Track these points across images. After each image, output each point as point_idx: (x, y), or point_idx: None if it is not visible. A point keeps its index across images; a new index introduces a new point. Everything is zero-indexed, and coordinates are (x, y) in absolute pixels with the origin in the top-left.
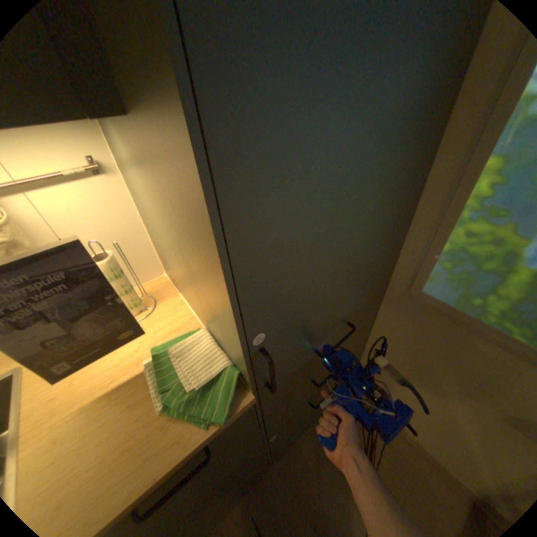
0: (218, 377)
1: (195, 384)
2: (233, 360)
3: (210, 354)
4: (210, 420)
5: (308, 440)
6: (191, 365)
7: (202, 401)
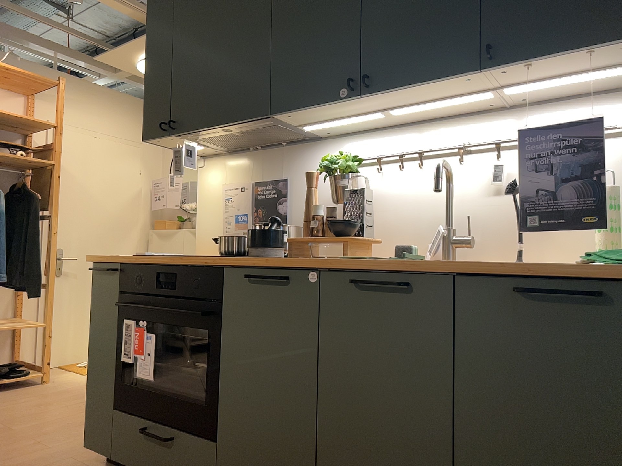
0: None
1: None
2: None
3: None
4: None
5: None
6: None
7: None
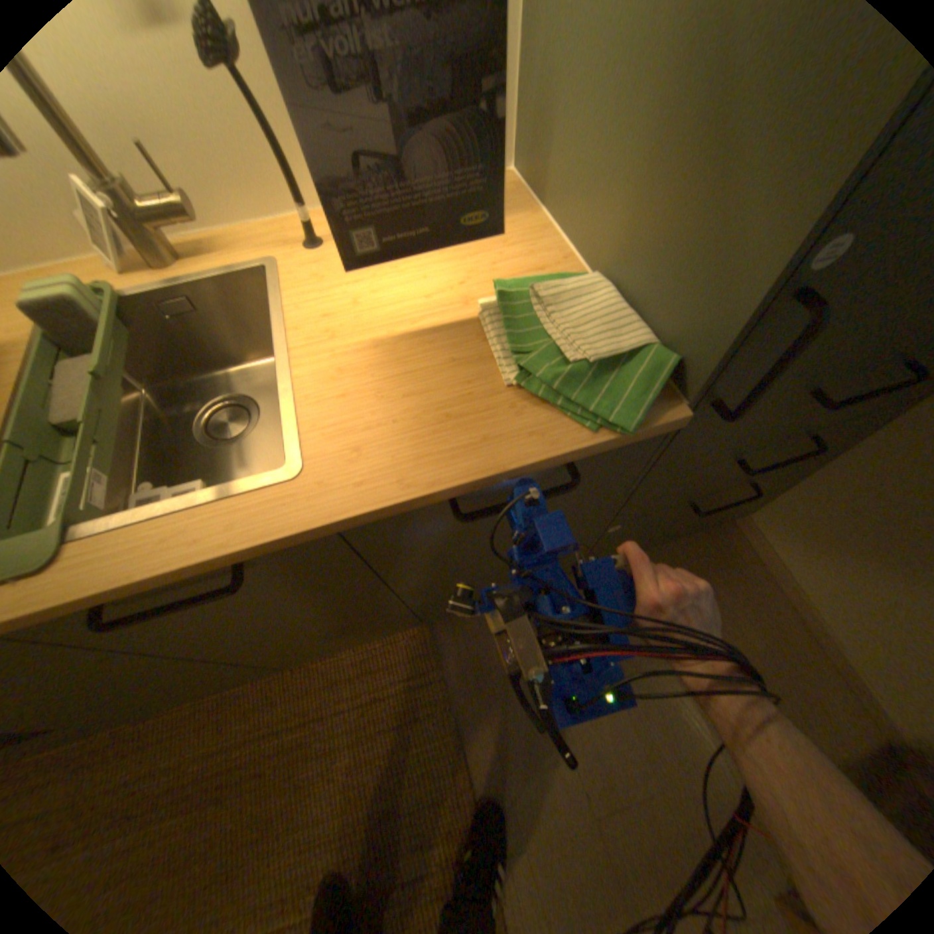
0: (634, 354)
1: (587, 352)
2: (671, 333)
3: (617, 314)
4: (606, 417)
5: None
6: (577, 323)
7: (596, 384)
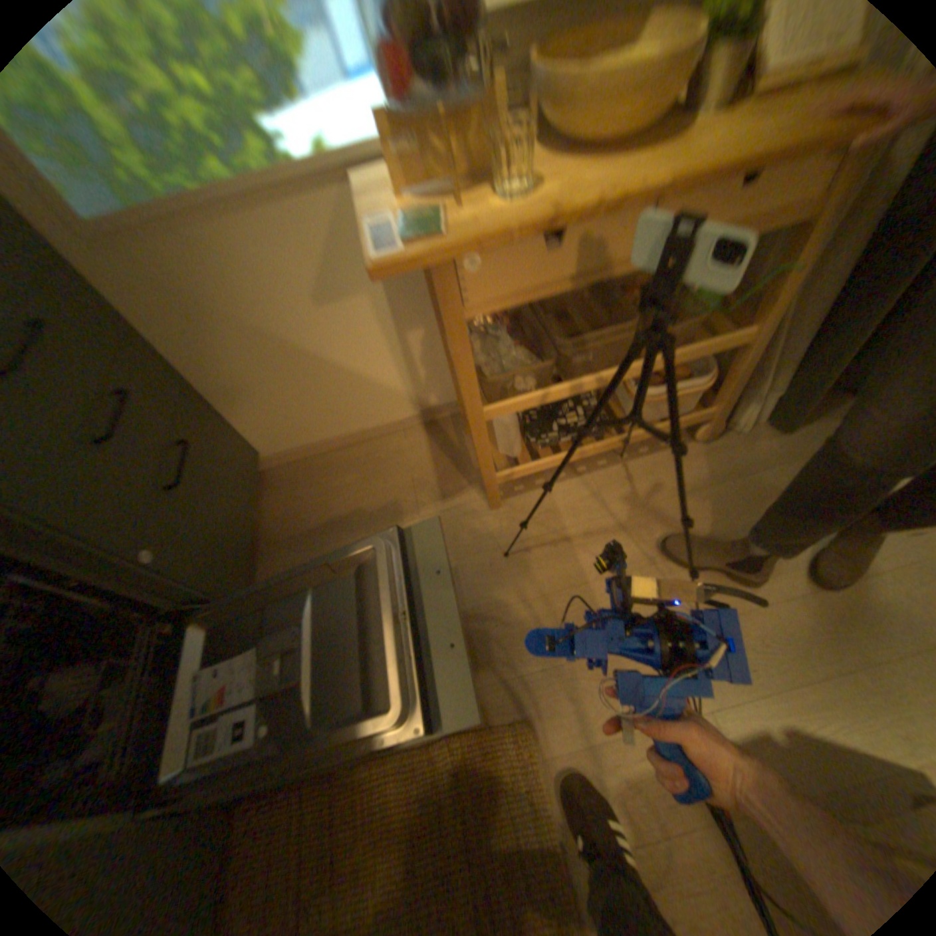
0: None
1: None
2: None
3: None
4: None
5: (272, 554)
6: None
7: None
